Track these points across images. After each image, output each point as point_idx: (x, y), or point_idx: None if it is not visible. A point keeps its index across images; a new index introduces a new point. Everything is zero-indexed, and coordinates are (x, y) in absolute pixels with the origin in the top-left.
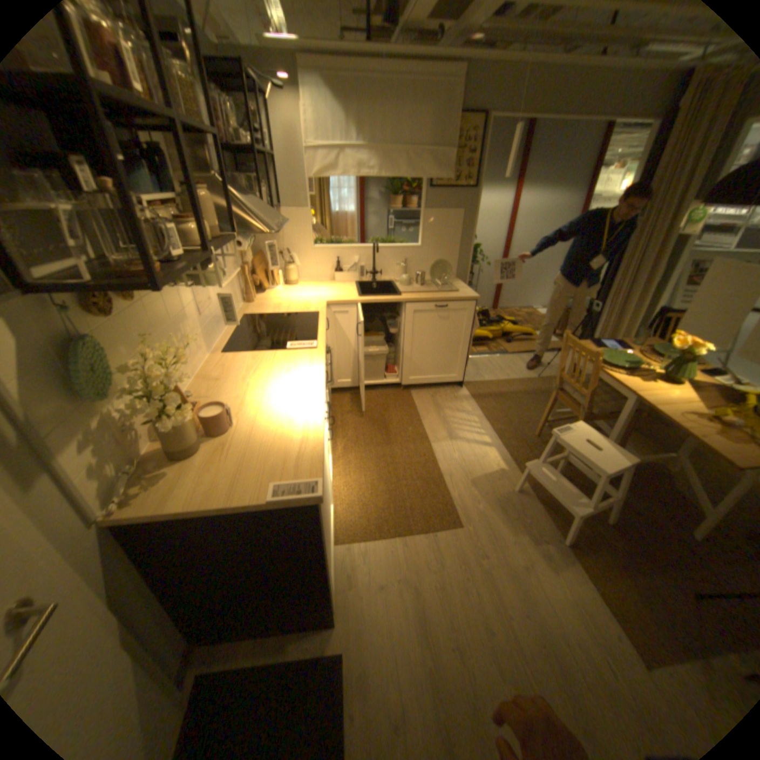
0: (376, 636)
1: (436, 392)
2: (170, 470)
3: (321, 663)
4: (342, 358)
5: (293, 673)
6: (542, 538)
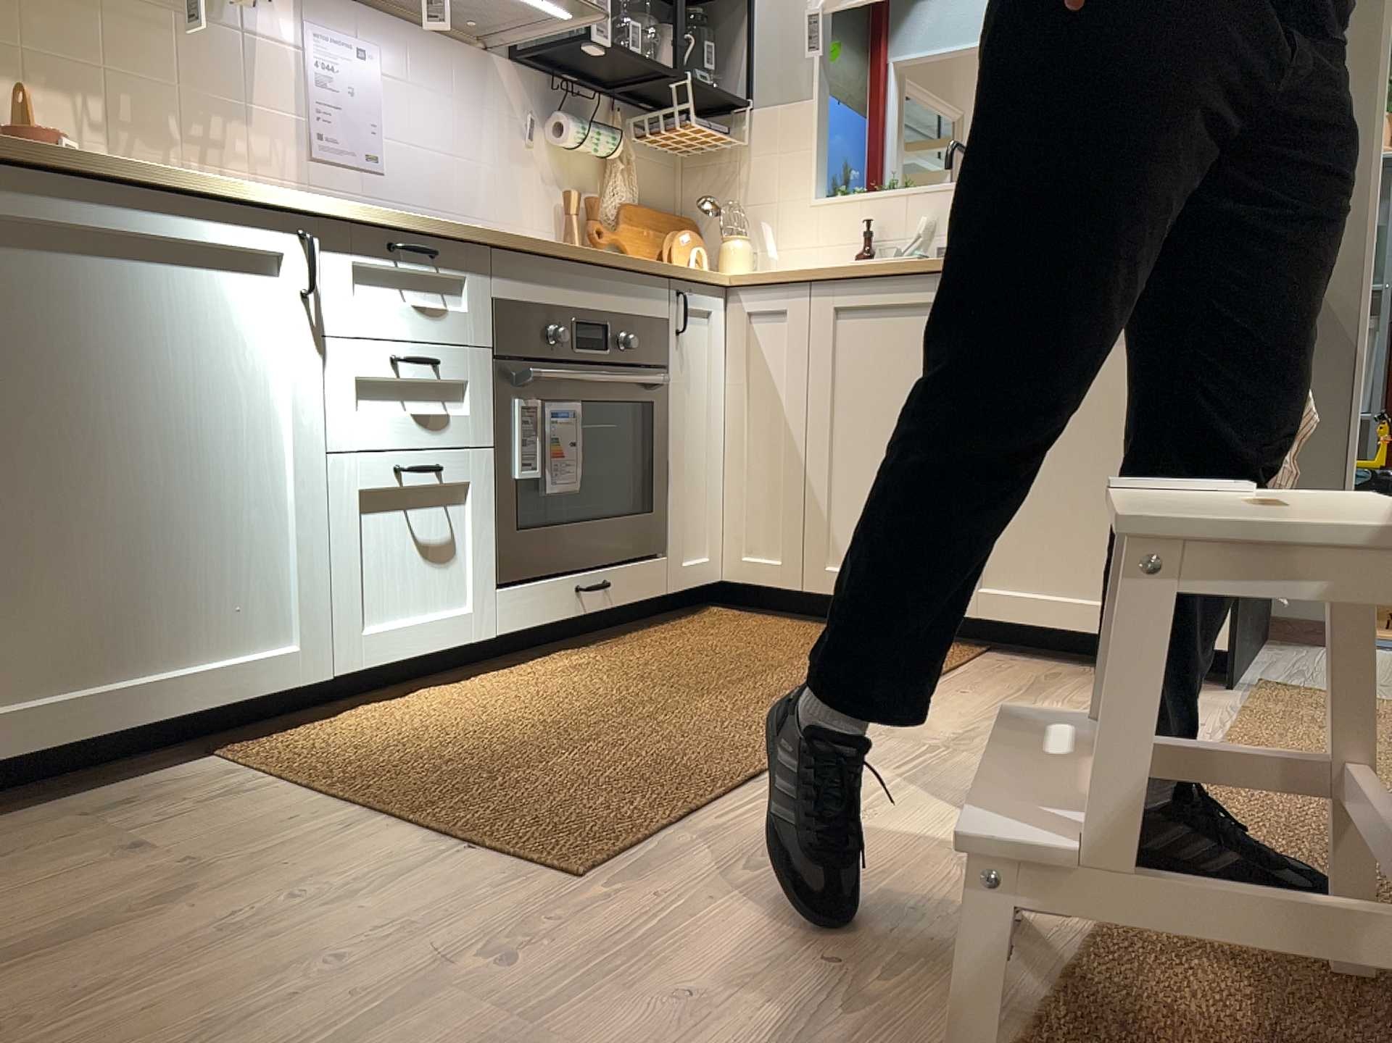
0: None
1: (1087, 671)
2: None
3: None
4: (763, 475)
5: None
6: None
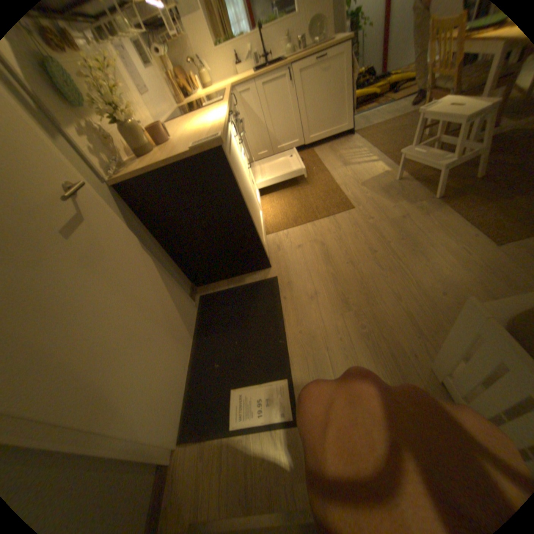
0: (297, 266)
1: (333, 143)
2: (138, 159)
3: (265, 281)
4: (256, 133)
5: (250, 287)
6: (418, 198)
